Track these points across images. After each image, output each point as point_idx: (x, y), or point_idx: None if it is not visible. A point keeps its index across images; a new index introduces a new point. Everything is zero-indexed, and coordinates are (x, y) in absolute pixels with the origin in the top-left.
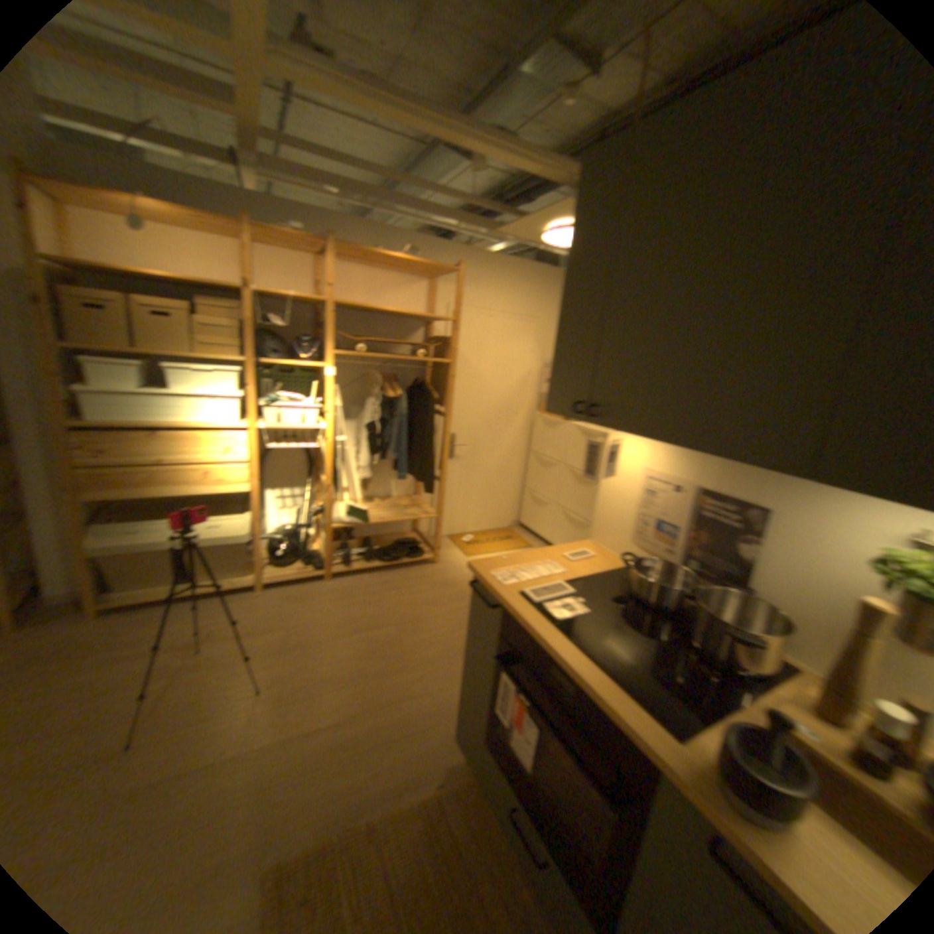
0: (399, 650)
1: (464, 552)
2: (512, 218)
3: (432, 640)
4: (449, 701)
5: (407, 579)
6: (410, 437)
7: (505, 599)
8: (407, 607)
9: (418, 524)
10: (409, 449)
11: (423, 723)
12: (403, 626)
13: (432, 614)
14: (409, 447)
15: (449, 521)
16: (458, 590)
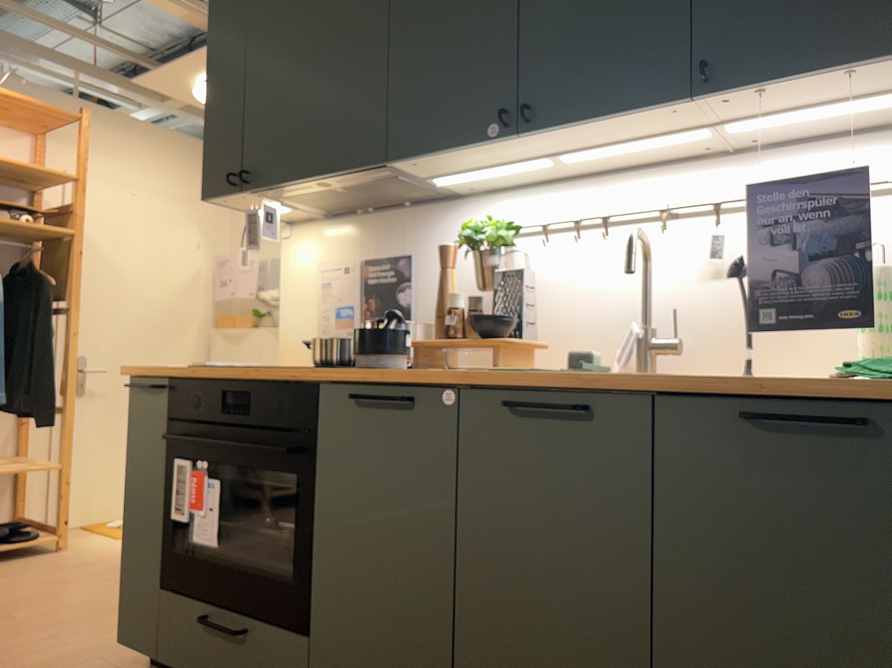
0: (5, 624)
1: (111, 535)
2: (157, 72)
3: (64, 608)
4: (101, 644)
5: (8, 569)
6: (8, 351)
7: (171, 373)
8: (13, 590)
9: (23, 507)
10: (6, 370)
11: (59, 666)
12: (9, 606)
13: (60, 589)
14: (7, 367)
15: (81, 500)
16: (105, 565)
